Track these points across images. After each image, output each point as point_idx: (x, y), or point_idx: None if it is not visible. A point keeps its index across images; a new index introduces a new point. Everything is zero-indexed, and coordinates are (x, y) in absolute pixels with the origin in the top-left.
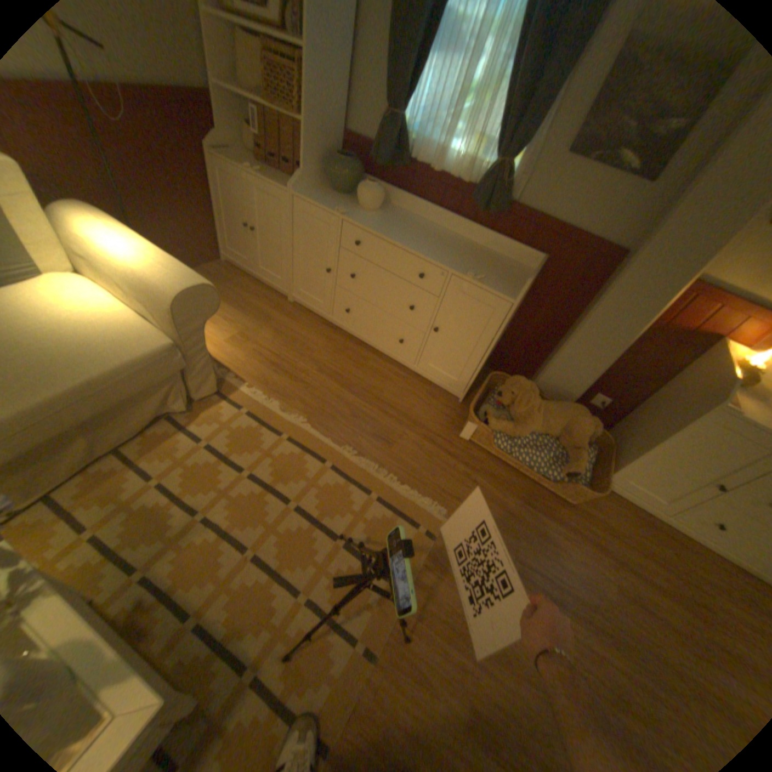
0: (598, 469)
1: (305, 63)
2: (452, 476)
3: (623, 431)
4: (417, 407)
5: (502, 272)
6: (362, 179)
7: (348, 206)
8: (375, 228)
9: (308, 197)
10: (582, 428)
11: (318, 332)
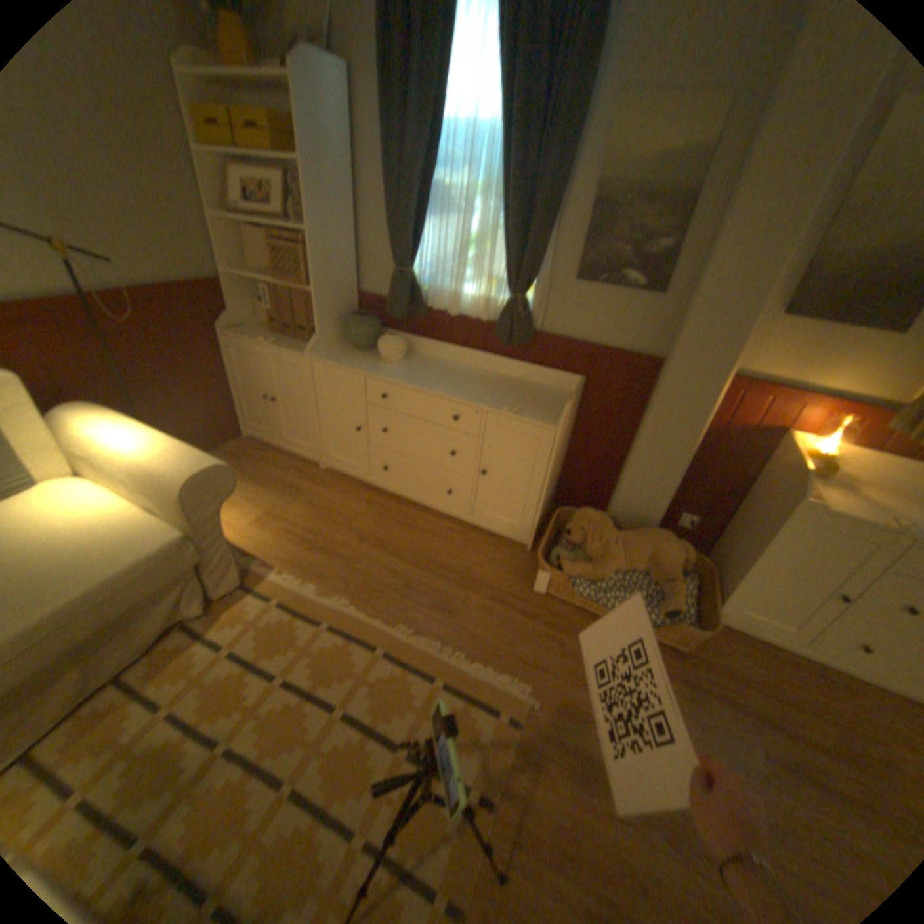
0: (704, 602)
1: (308, 243)
2: (532, 643)
3: (722, 551)
4: (480, 565)
5: (540, 401)
6: (382, 334)
7: (369, 362)
8: (400, 379)
9: (327, 360)
10: (669, 555)
11: (356, 498)
